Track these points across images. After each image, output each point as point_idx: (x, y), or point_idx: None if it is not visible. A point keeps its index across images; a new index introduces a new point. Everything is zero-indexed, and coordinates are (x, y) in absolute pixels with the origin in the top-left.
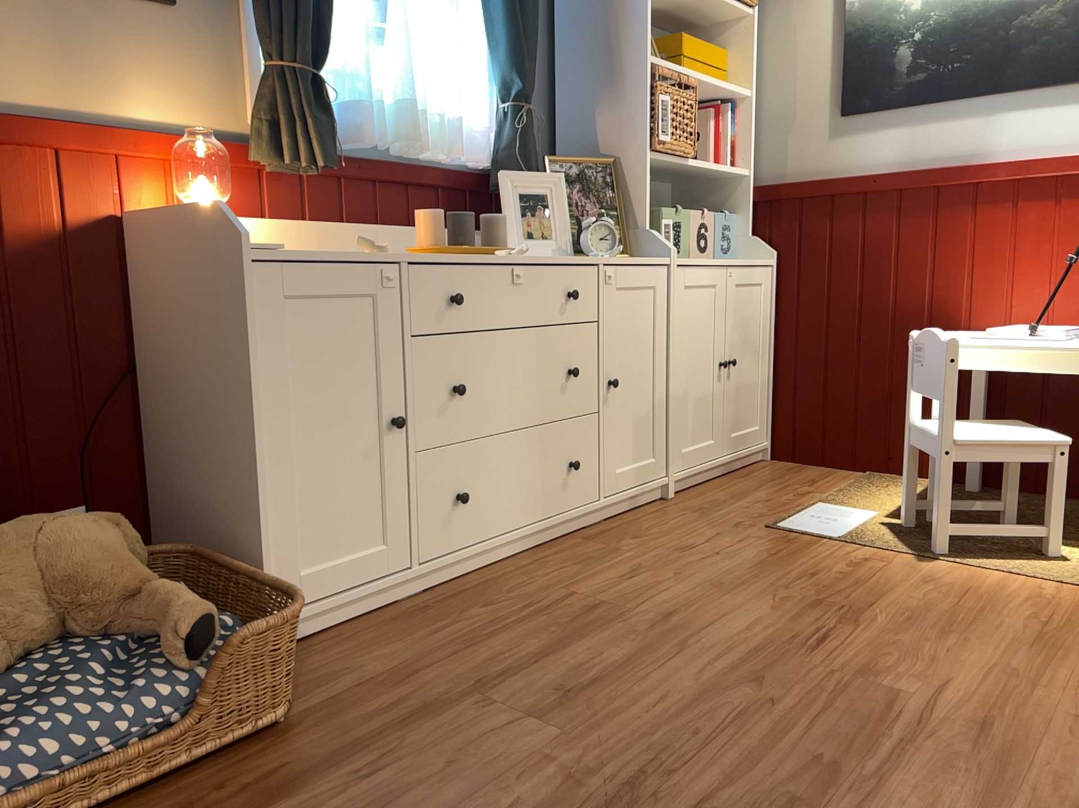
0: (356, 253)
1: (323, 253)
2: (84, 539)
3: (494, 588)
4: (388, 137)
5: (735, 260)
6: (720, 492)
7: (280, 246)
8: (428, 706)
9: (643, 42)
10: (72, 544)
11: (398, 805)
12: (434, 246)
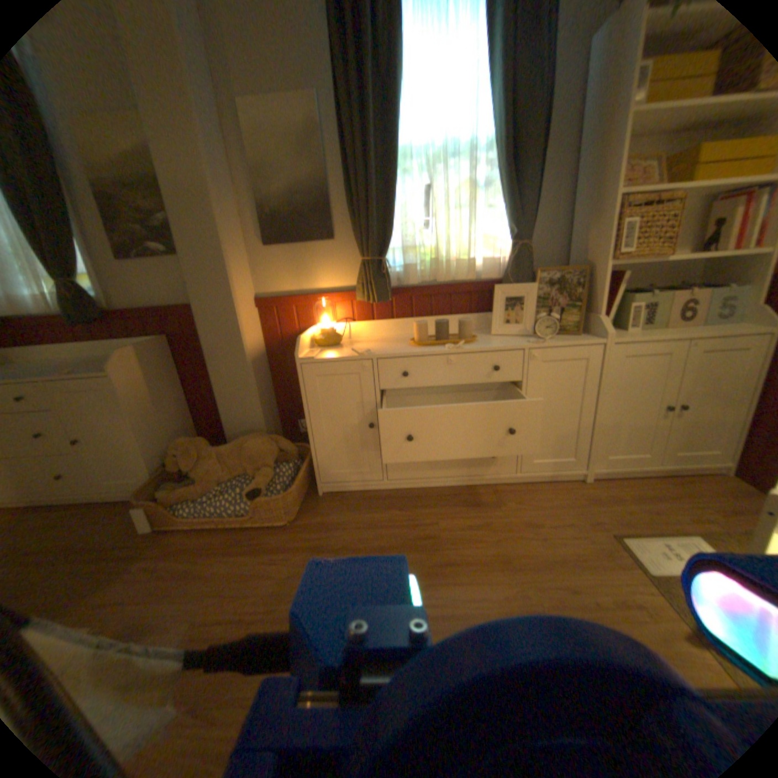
0: (360, 353)
1: (343, 354)
2: (255, 448)
3: (417, 502)
4: (431, 275)
5: (712, 332)
6: (633, 493)
7: (315, 356)
8: (319, 547)
9: (617, 180)
10: (252, 448)
11: (262, 581)
12: (417, 342)
